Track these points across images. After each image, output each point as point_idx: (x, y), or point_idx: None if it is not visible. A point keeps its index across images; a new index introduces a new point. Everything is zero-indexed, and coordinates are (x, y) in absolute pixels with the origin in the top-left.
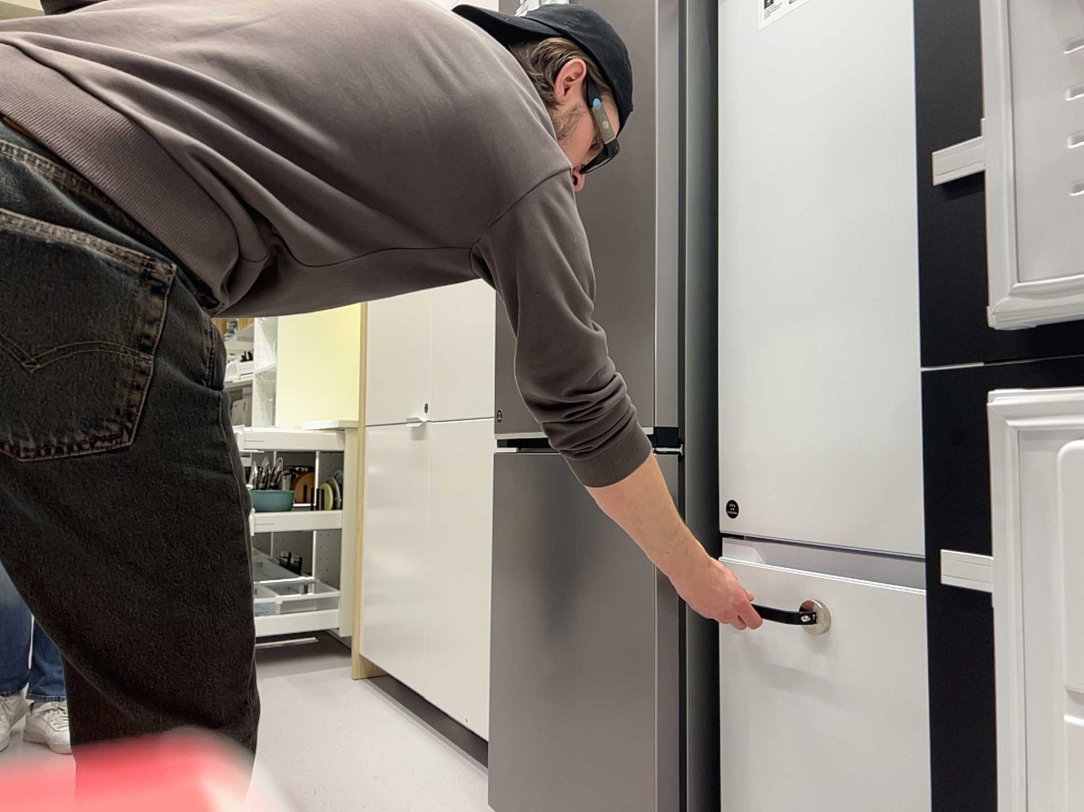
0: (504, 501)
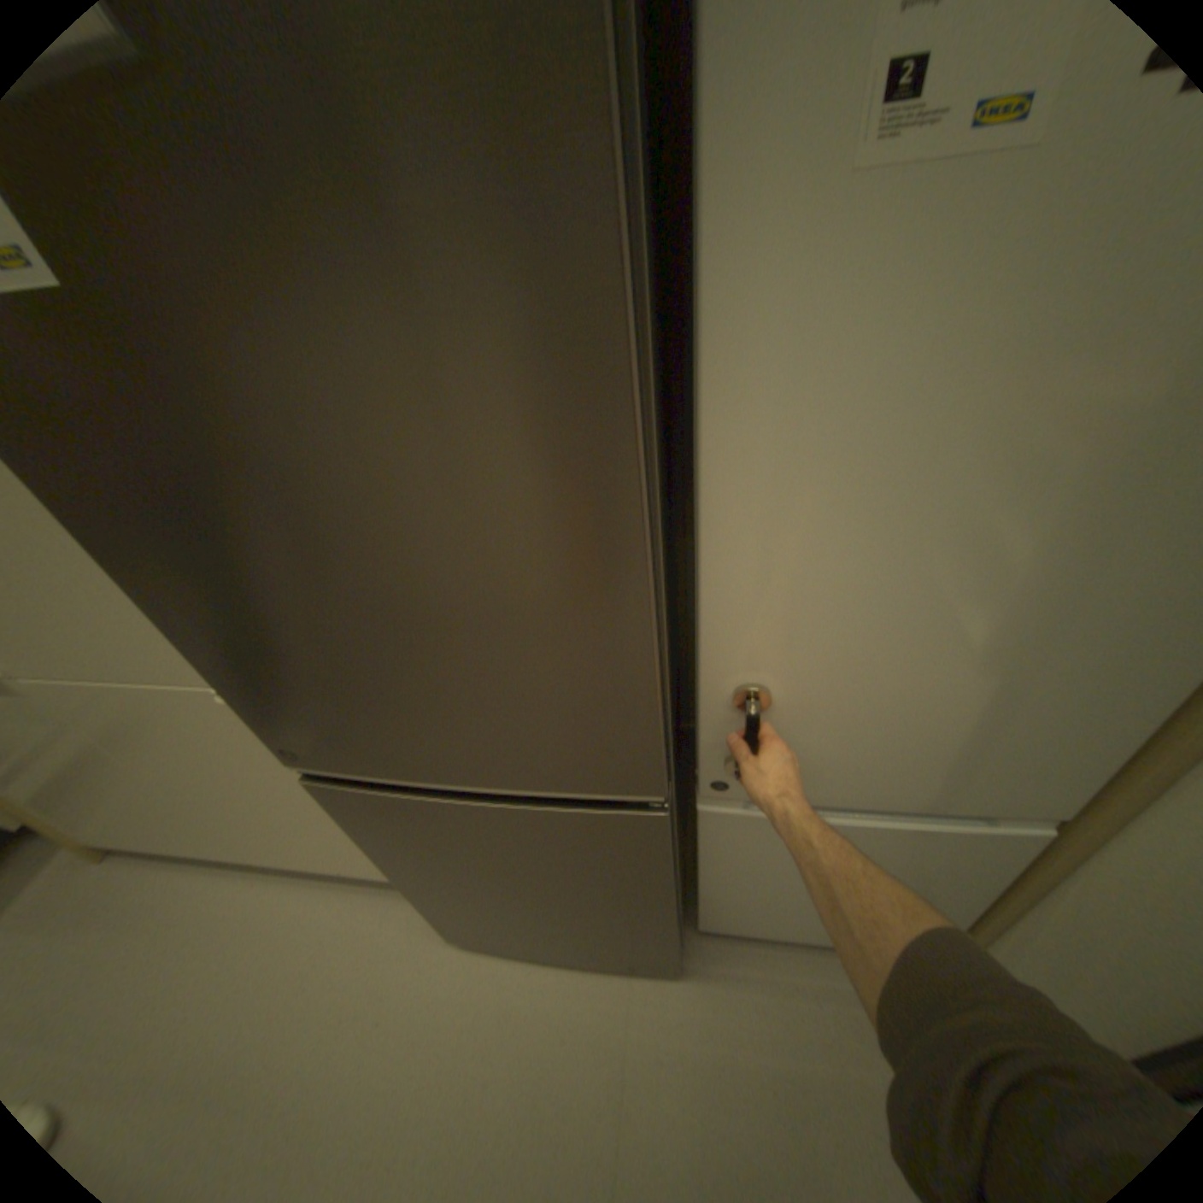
0: (354, 817)
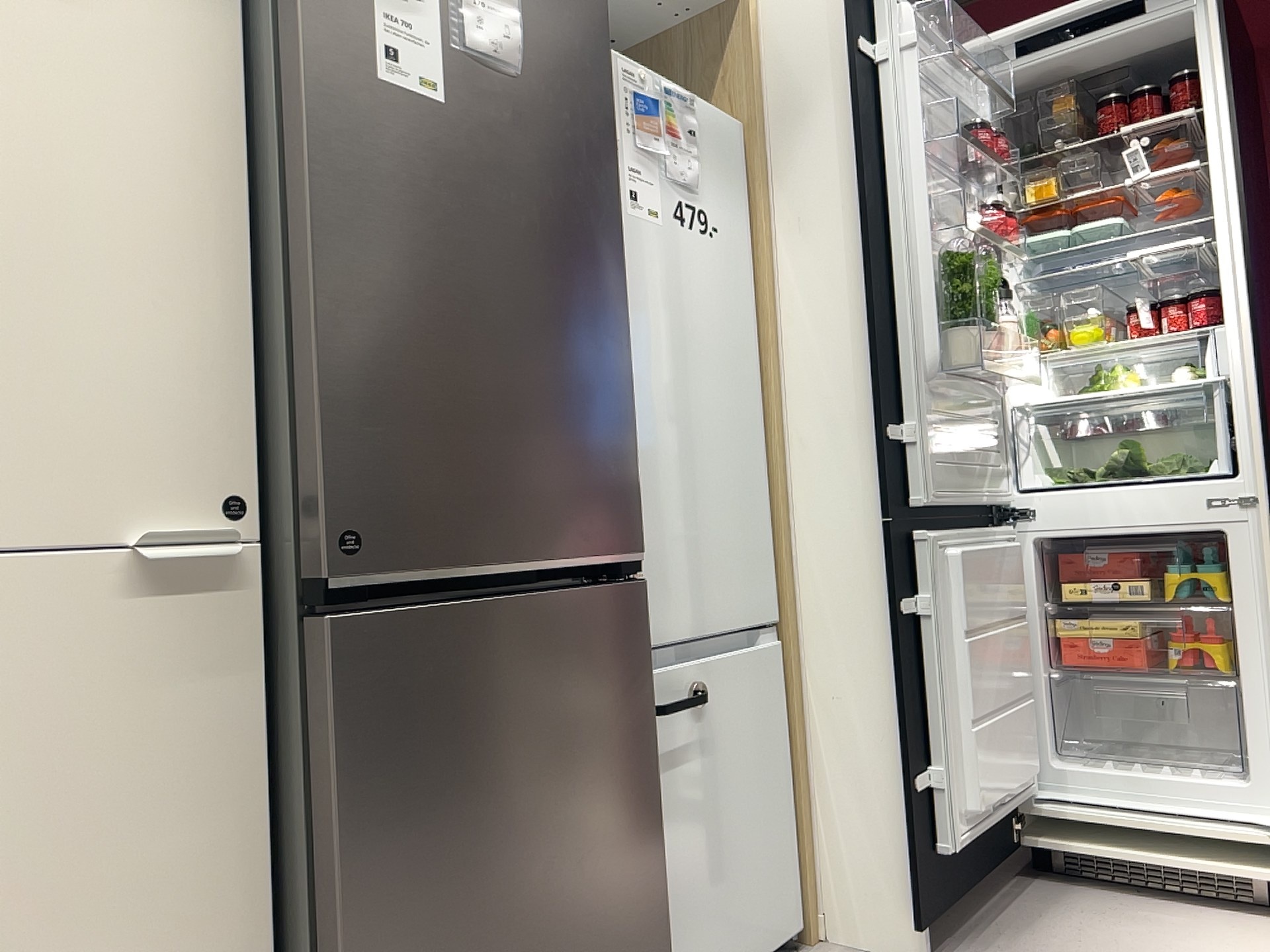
0: (374, 697)
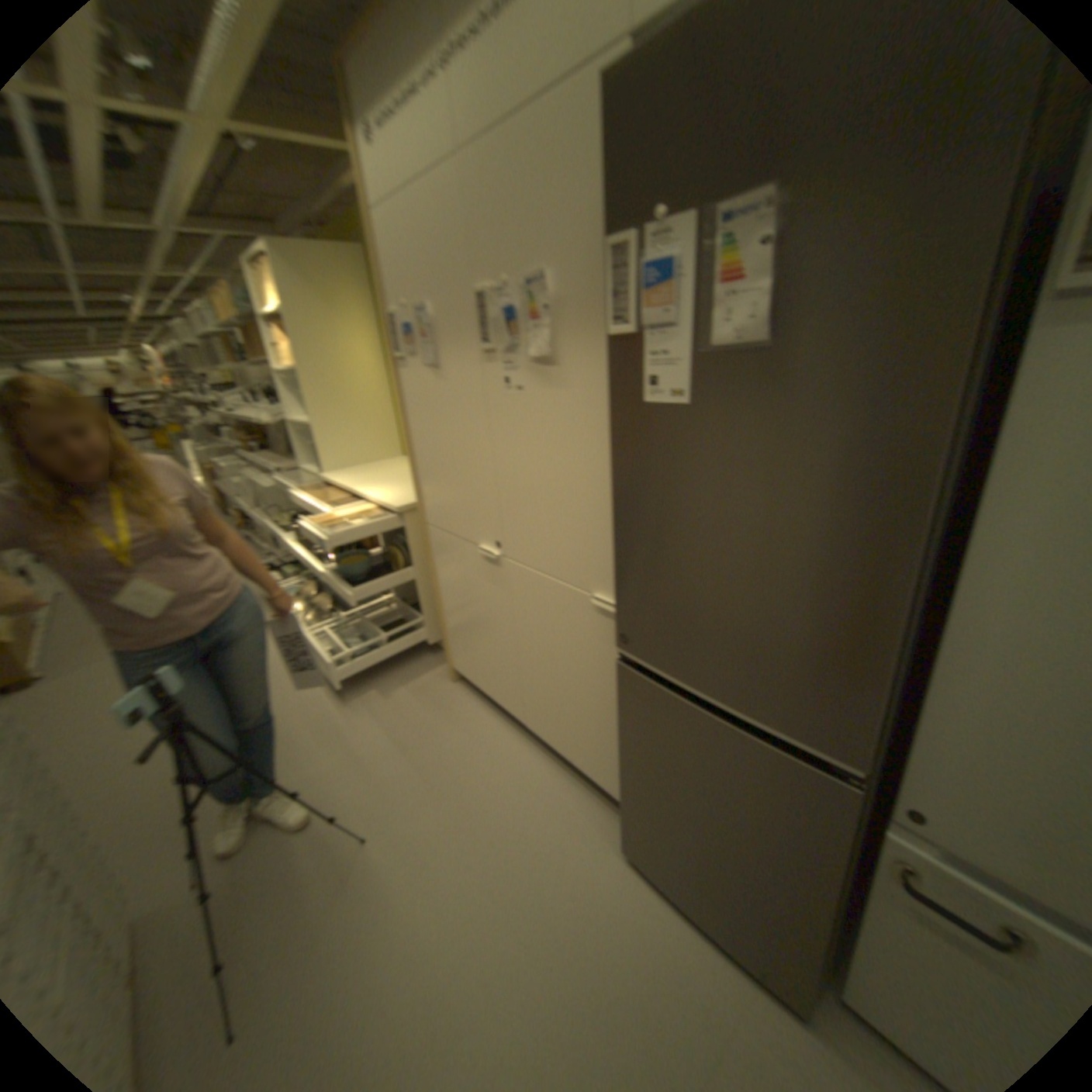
0: (631, 699)
